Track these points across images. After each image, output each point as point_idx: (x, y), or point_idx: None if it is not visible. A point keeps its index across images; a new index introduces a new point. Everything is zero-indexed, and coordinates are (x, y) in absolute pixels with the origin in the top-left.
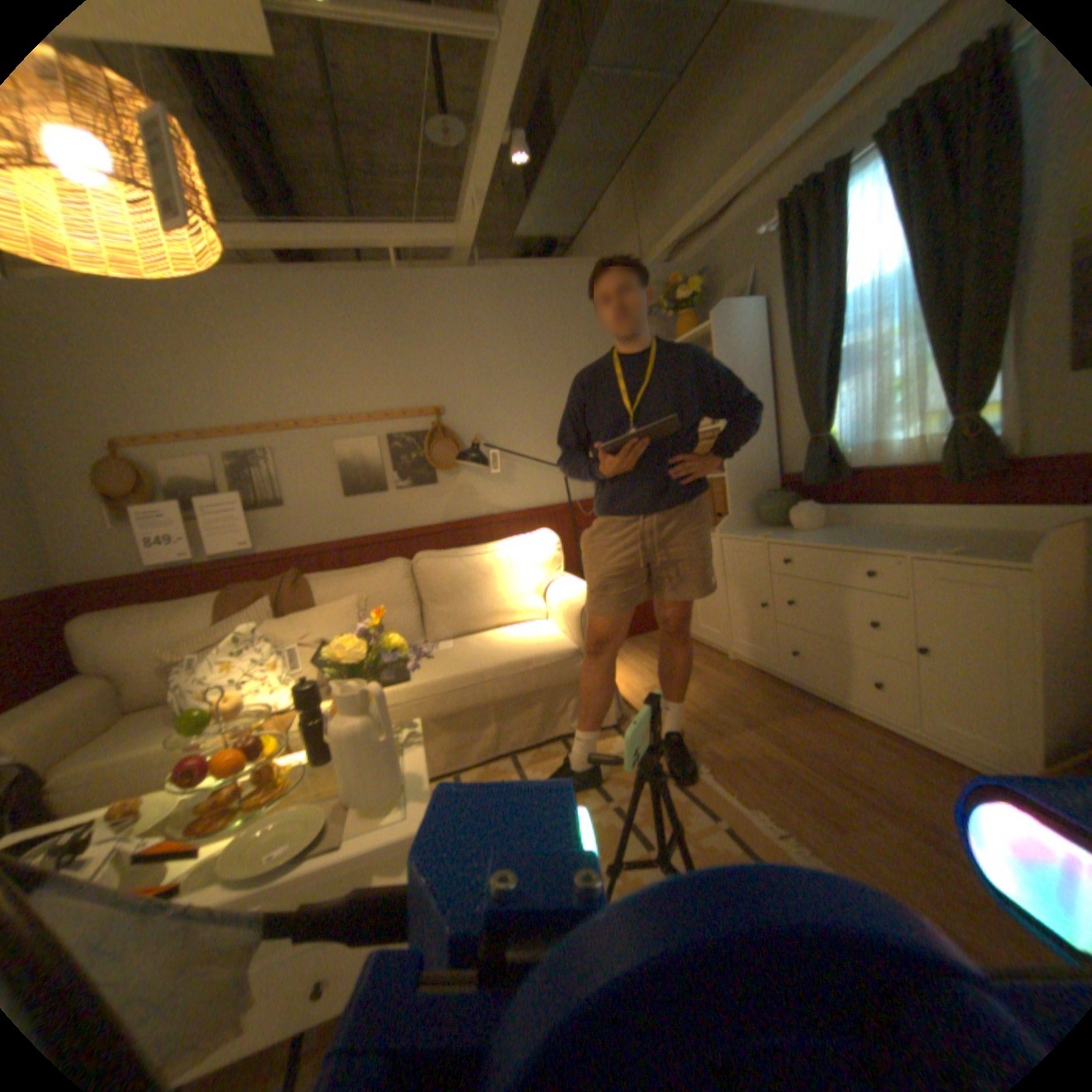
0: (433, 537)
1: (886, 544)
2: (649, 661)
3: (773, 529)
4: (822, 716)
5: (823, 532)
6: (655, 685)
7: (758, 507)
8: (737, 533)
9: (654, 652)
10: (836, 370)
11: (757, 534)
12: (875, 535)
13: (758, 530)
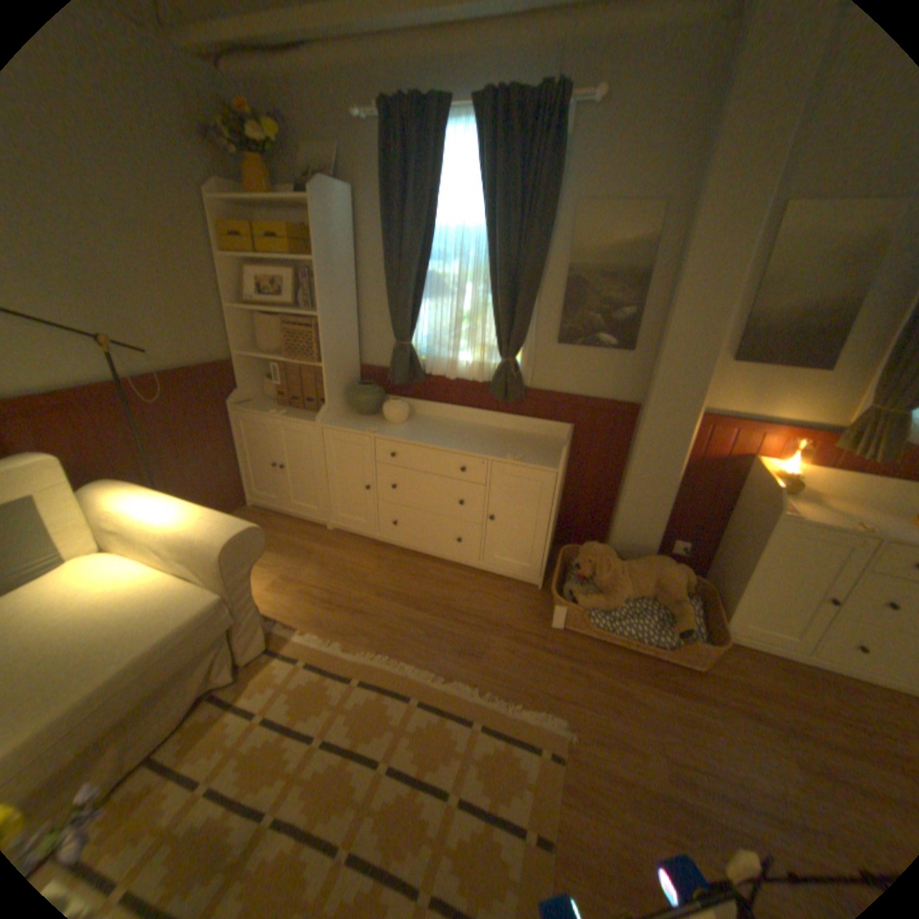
0: None
1: (468, 446)
2: None
3: (365, 419)
4: (419, 566)
5: (410, 426)
6: (273, 581)
7: (346, 395)
8: (337, 424)
9: None
10: (418, 291)
11: (360, 428)
12: (450, 433)
13: (354, 420)
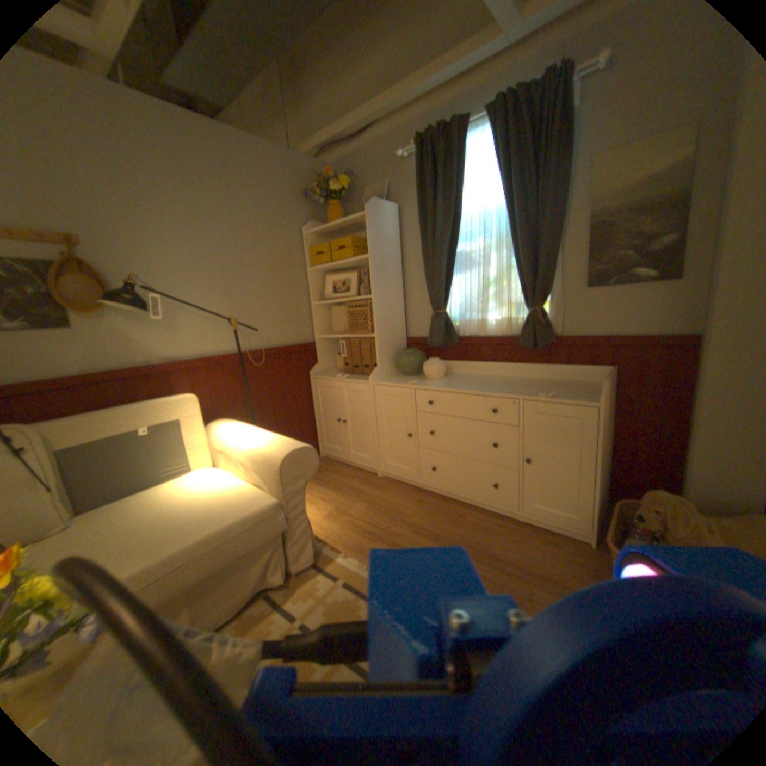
0: (65, 392)
1: (499, 389)
2: (315, 488)
3: (408, 377)
4: (457, 512)
5: (446, 380)
6: (329, 512)
7: (394, 361)
8: (385, 381)
9: (317, 479)
10: (450, 267)
11: (403, 382)
12: (483, 382)
13: (399, 378)
